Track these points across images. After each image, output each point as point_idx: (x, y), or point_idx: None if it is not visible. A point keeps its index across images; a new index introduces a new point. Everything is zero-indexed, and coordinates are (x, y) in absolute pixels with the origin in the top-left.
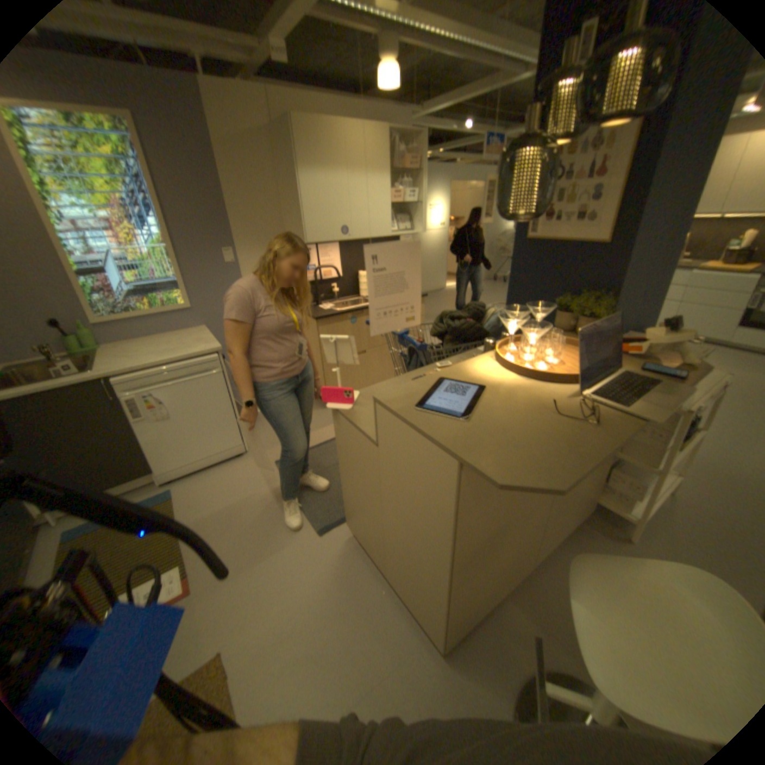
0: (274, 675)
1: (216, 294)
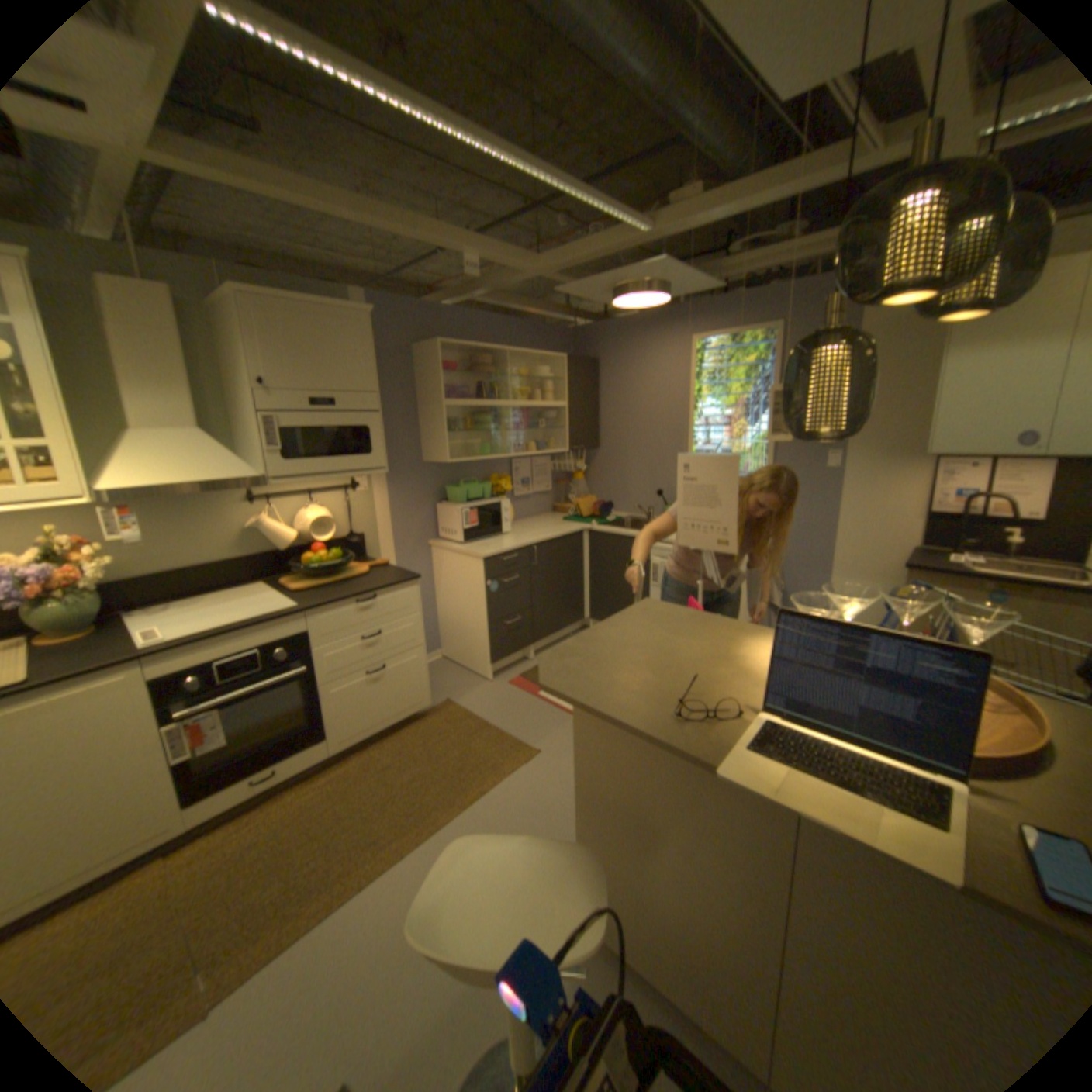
0: (538, 795)
1: (804, 501)
